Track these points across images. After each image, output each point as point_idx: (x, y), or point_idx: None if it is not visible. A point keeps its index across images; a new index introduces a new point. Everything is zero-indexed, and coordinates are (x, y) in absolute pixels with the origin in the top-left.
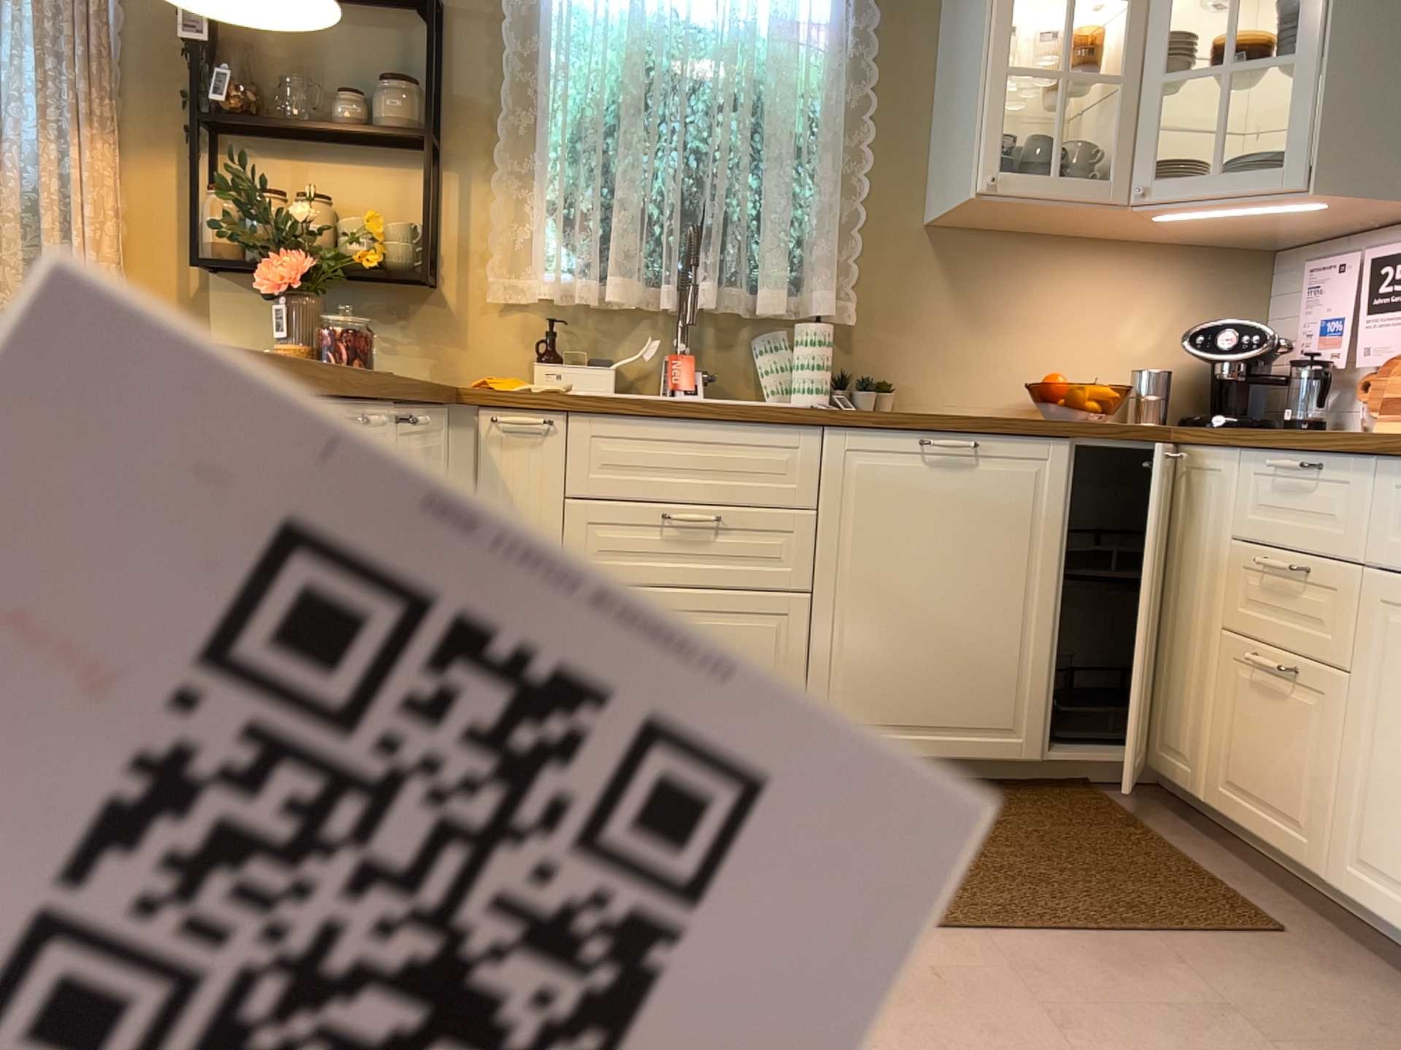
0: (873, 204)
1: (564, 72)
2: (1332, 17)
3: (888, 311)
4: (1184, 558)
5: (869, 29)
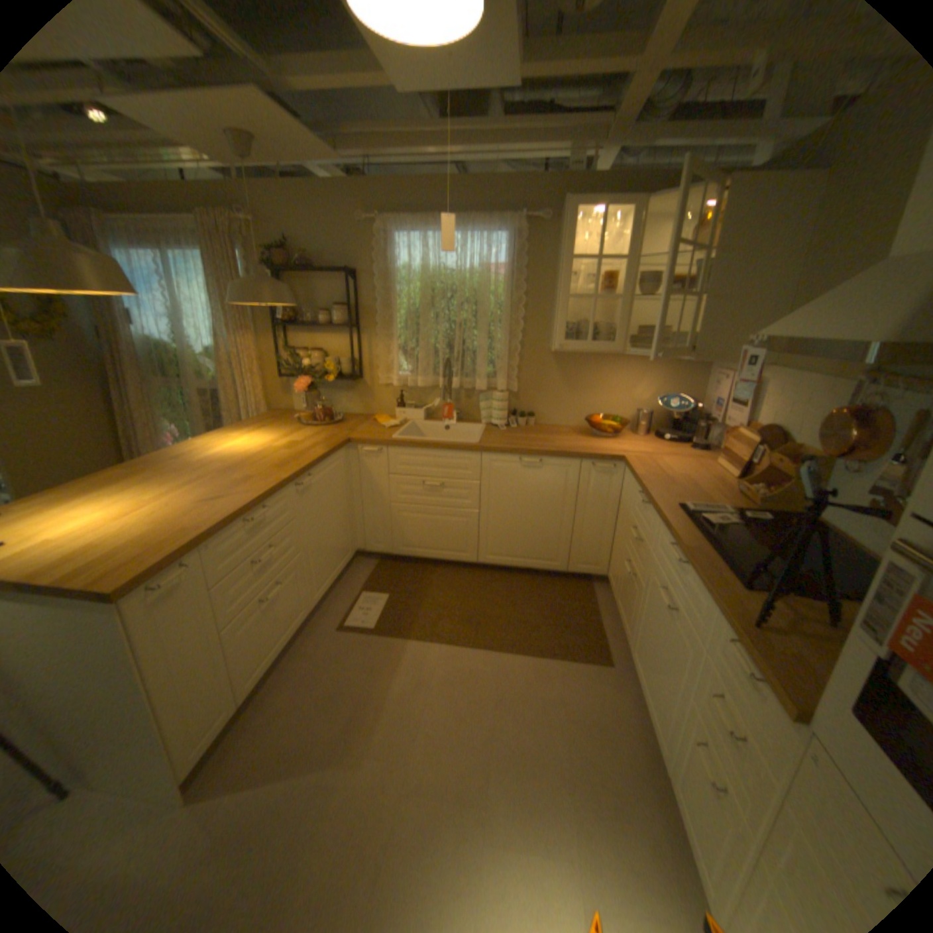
0: (526, 340)
1: (396, 297)
2: (711, 277)
3: (532, 384)
4: (622, 509)
5: (521, 267)
